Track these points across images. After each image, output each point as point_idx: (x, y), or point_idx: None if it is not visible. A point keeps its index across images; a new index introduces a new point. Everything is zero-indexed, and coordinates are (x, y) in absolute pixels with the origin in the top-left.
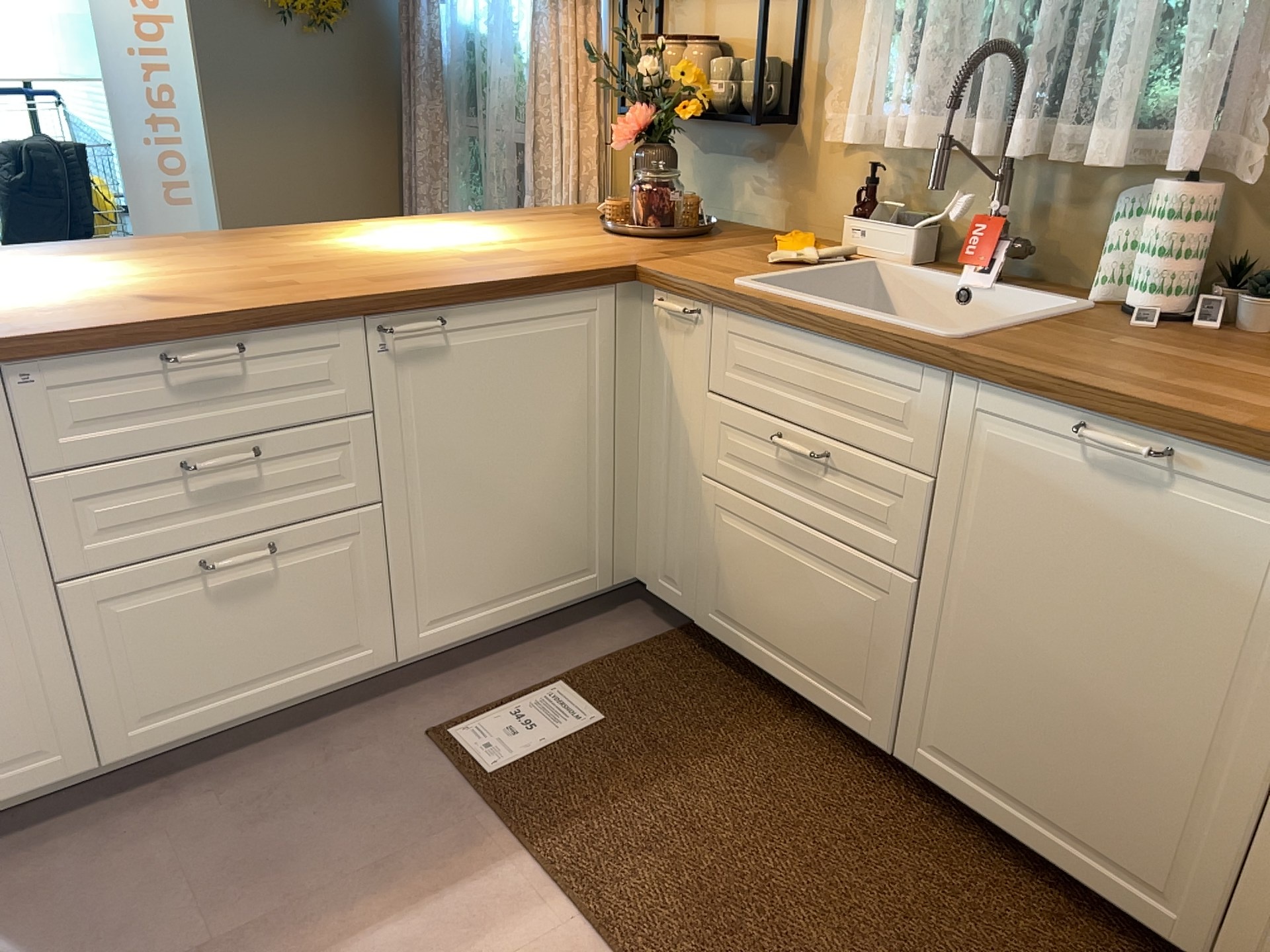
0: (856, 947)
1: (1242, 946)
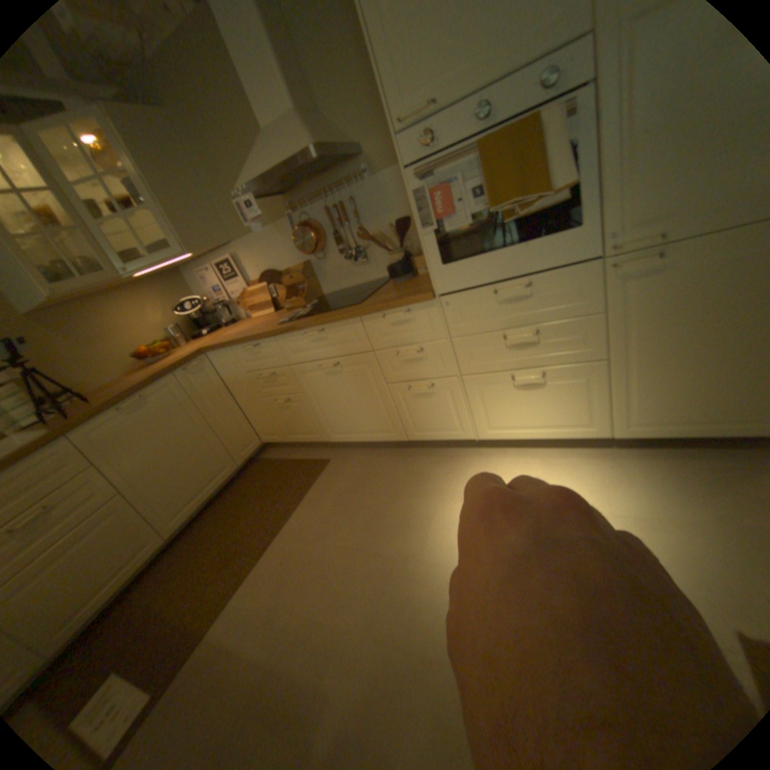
0: (236, 526)
1: (236, 455)
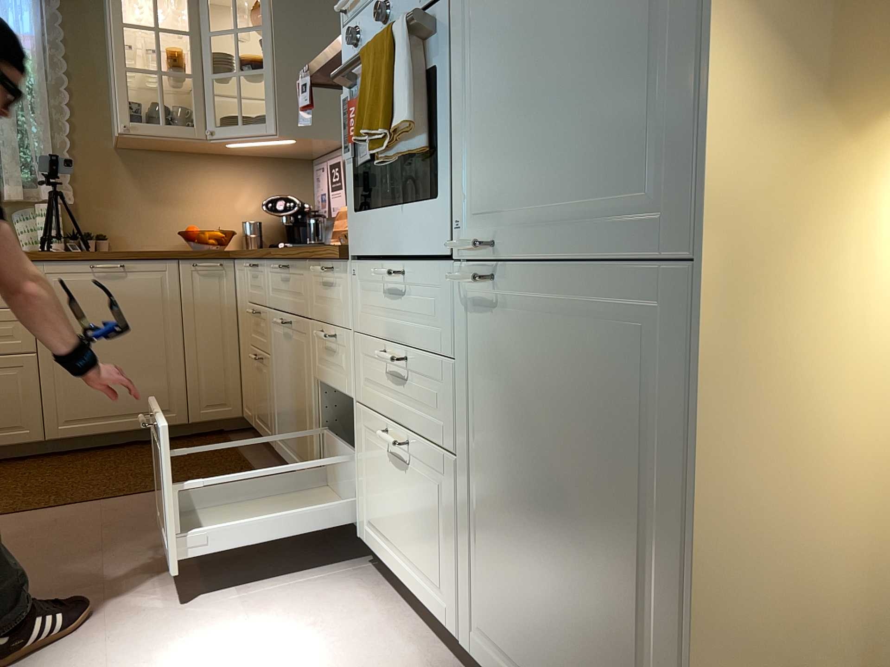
0: (101, 474)
1: (194, 407)
